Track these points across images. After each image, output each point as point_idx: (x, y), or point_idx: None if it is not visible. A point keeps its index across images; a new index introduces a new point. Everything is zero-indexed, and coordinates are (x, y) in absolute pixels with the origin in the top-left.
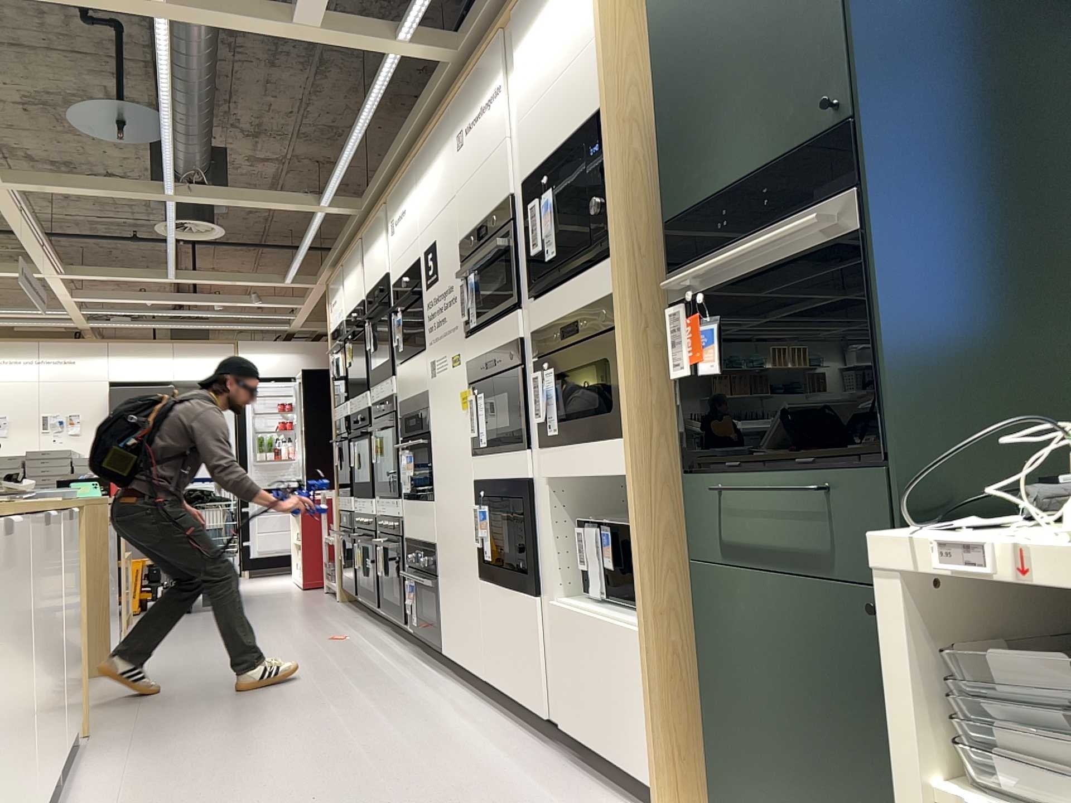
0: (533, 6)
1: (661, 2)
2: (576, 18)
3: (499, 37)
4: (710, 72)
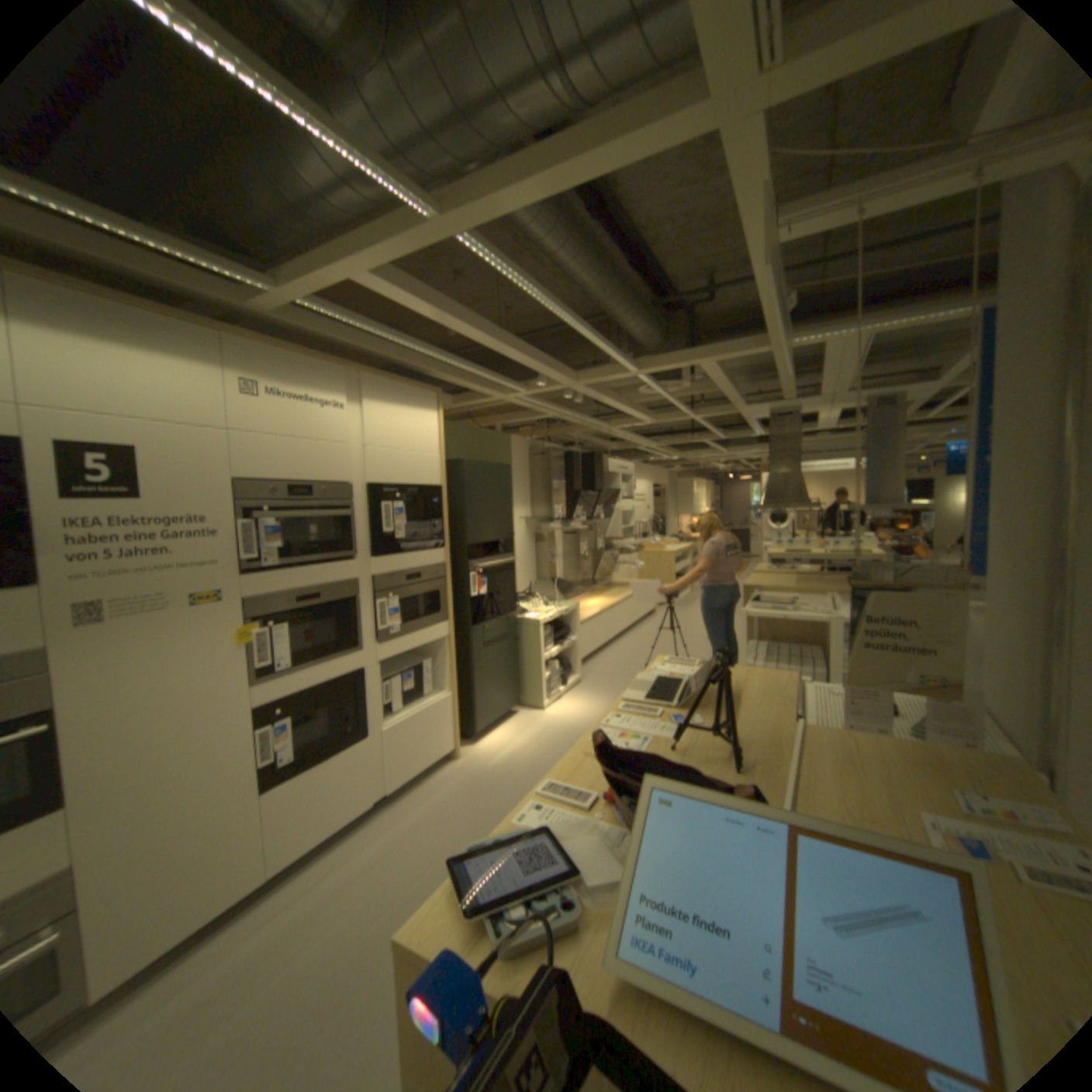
0: (386, 394)
1: (467, 471)
2: (423, 435)
3: (342, 373)
4: (482, 506)
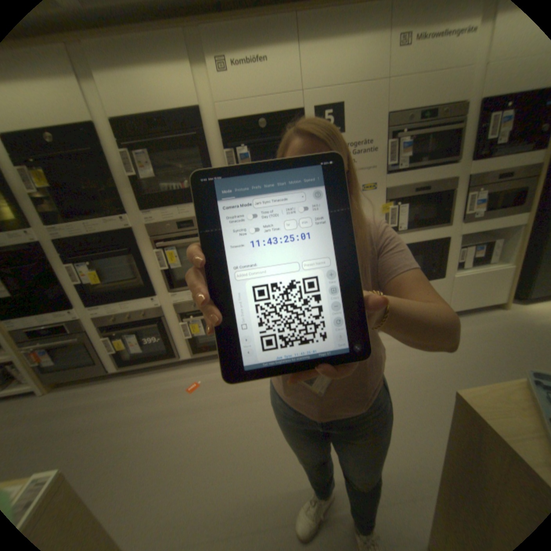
0: None
1: None
2: None
3: None
4: None
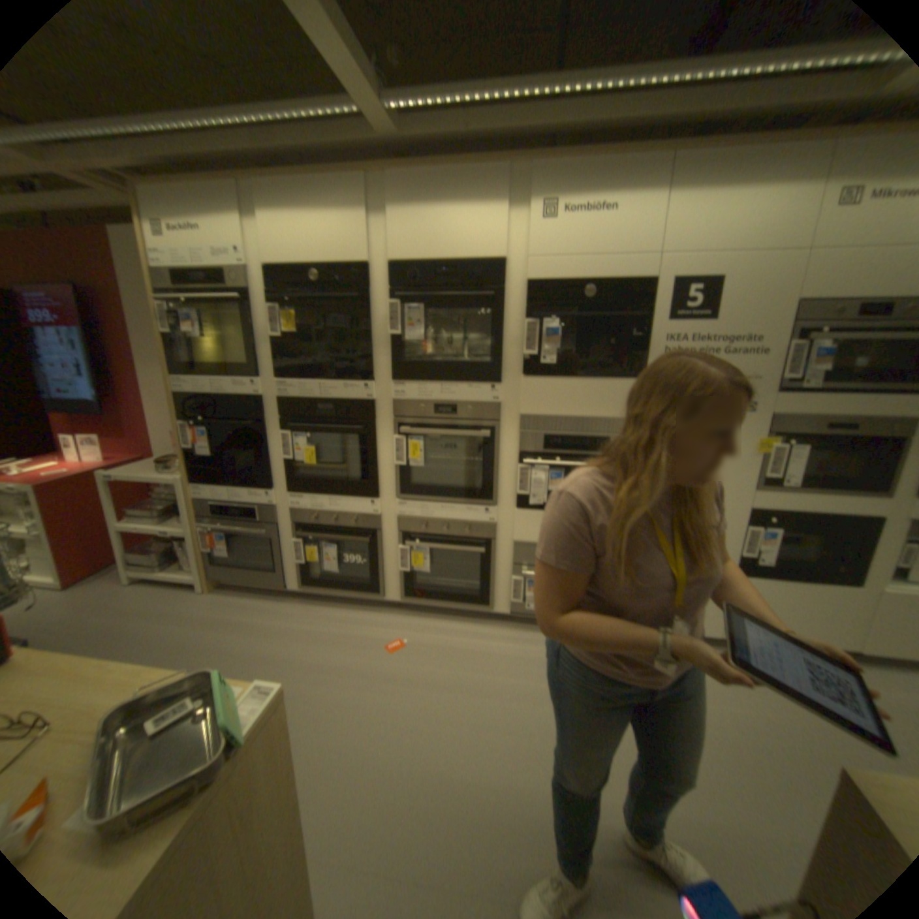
0: None
1: None
2: None
3: None
4: None
